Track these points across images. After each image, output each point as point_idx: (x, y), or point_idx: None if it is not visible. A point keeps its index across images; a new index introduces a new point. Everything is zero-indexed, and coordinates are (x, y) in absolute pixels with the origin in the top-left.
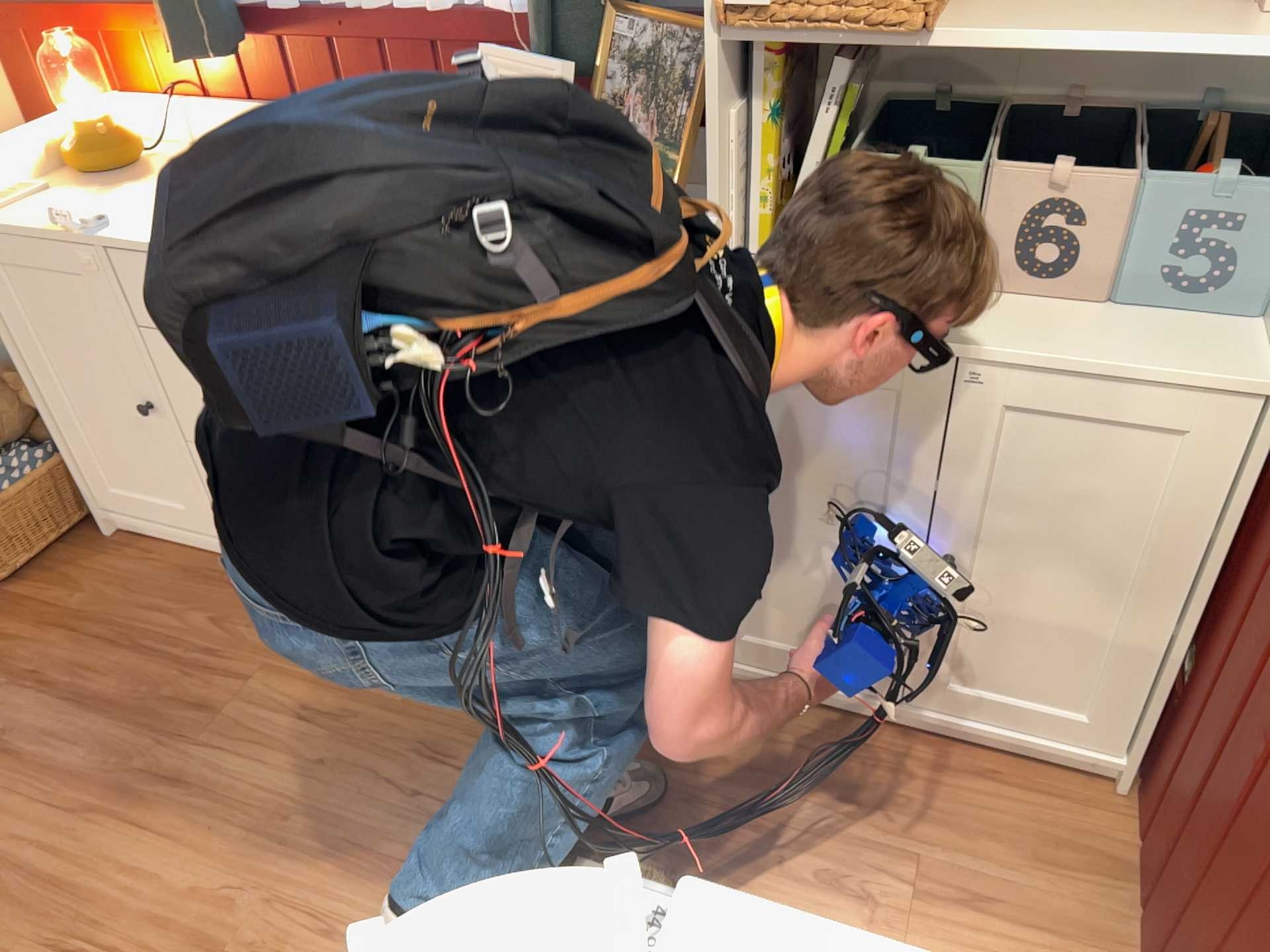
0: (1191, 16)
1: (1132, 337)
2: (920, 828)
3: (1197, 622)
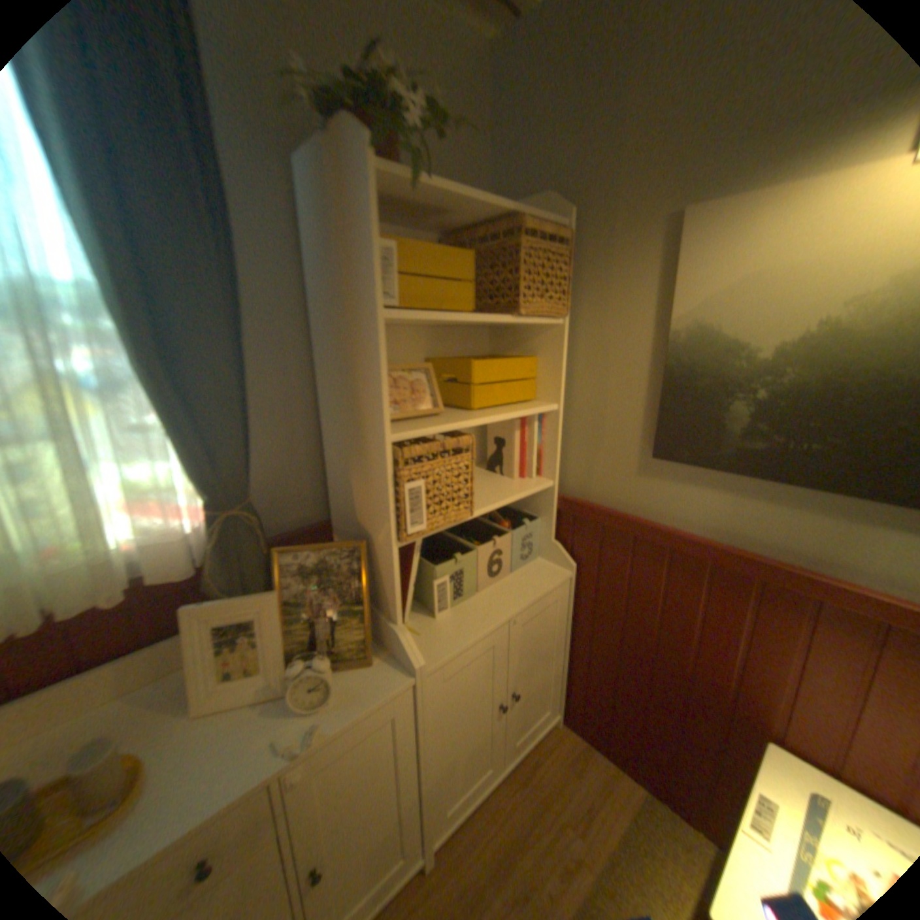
0: (491, 478)
1: (531, 577)
2: (557, 814)
3: (572, 652)
